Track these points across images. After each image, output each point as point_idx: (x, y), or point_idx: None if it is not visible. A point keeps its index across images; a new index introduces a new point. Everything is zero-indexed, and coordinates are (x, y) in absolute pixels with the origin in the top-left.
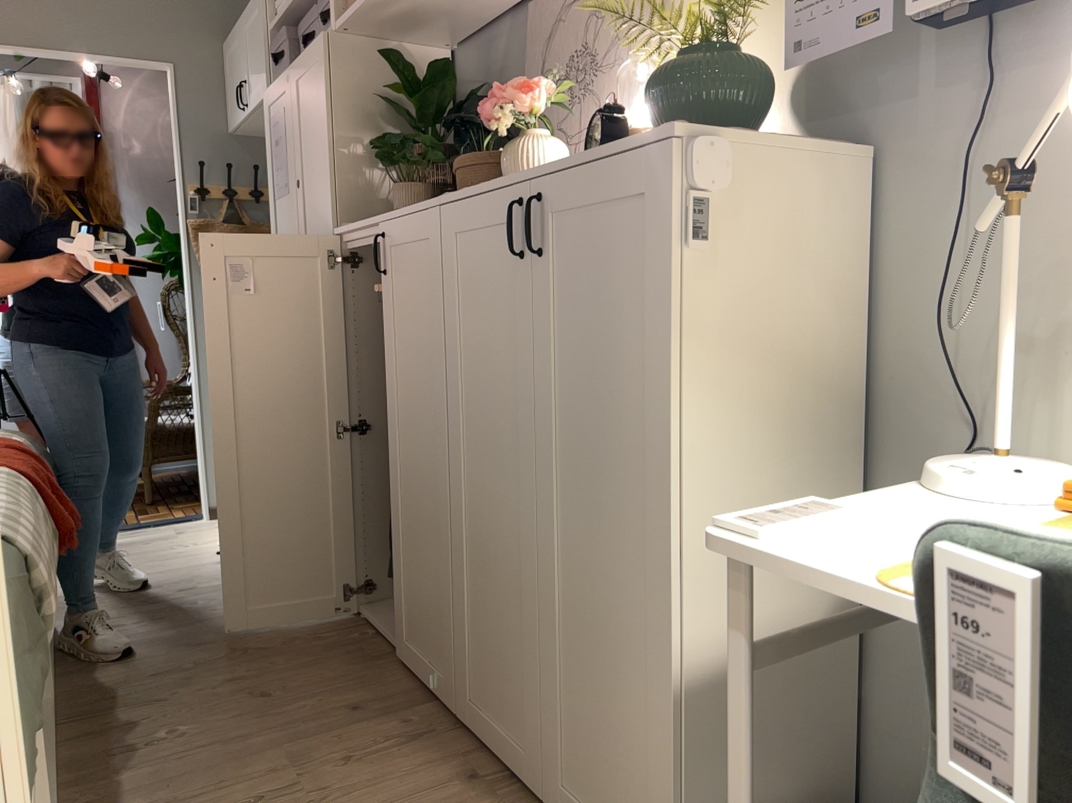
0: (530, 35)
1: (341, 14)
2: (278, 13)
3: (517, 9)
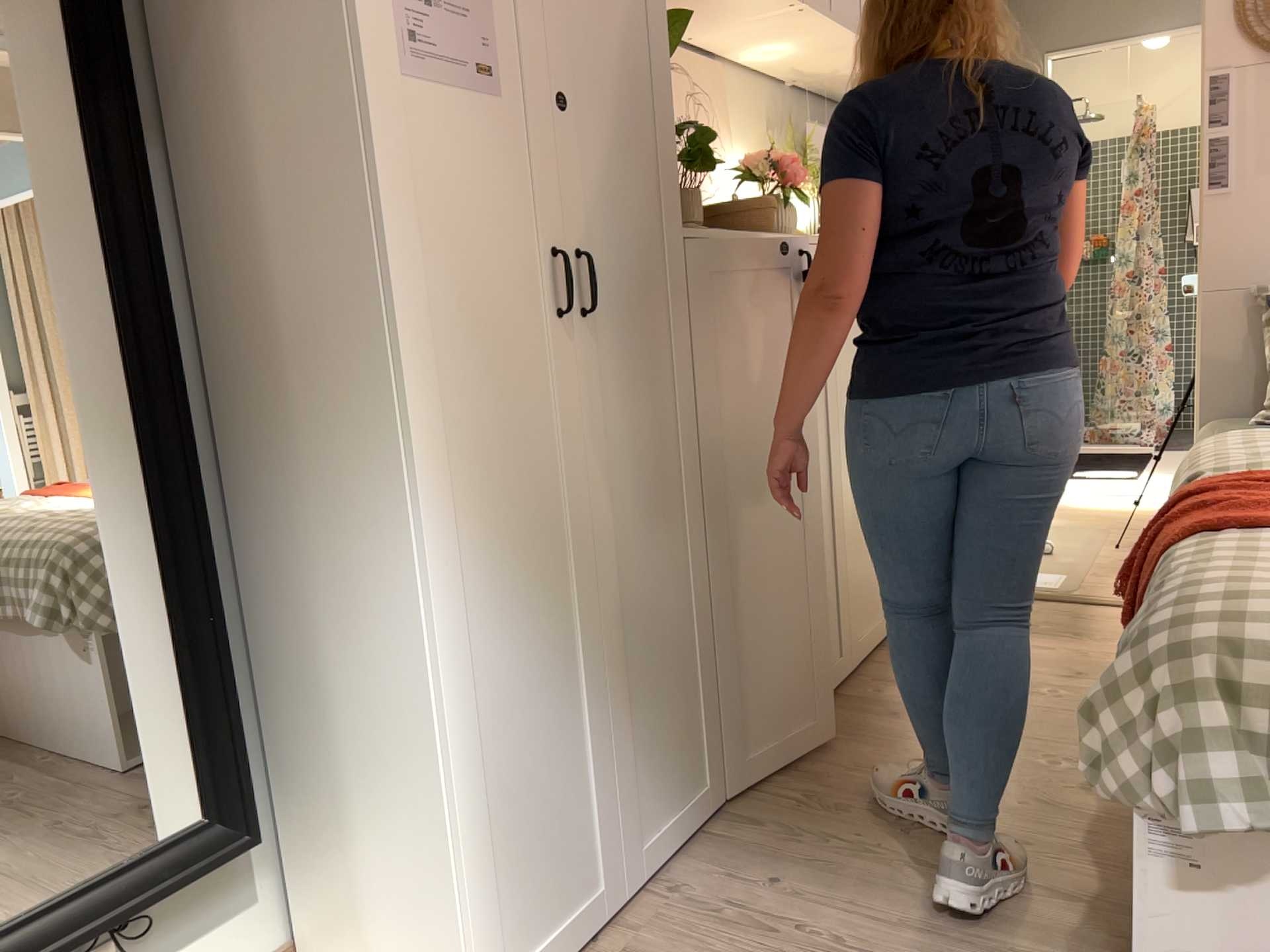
0: None
1: None
2: None
3: None
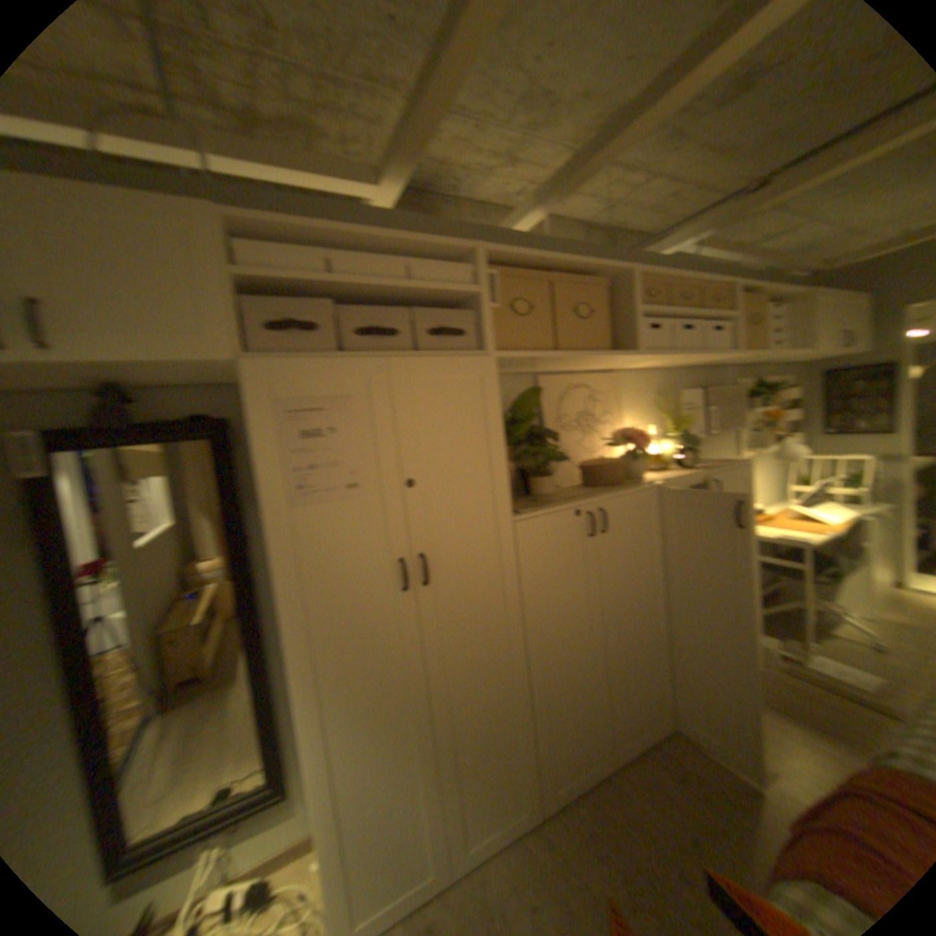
0: (543, 394)
1: (495, 348)
2: (241, 258)
3: (520, 375)
